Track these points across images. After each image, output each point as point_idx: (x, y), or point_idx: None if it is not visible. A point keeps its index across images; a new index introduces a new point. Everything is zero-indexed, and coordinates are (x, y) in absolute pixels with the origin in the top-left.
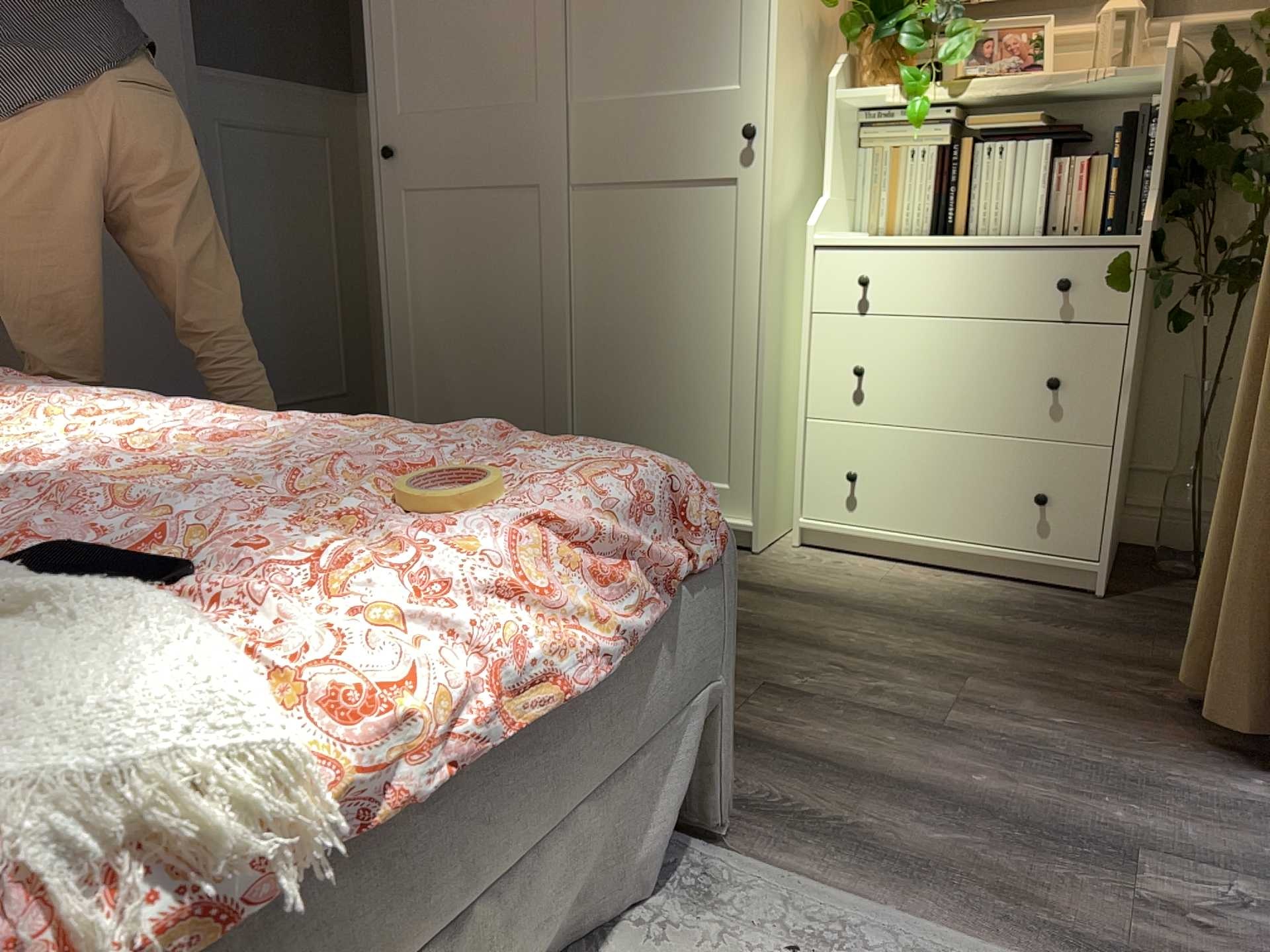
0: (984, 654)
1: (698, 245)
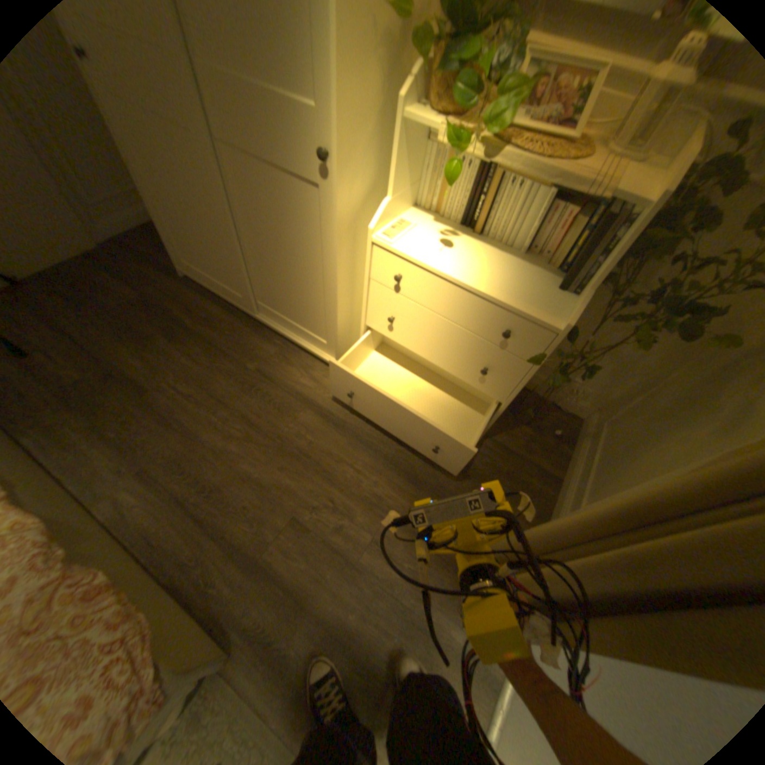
0: (403, 490)
1: (301, 219)
